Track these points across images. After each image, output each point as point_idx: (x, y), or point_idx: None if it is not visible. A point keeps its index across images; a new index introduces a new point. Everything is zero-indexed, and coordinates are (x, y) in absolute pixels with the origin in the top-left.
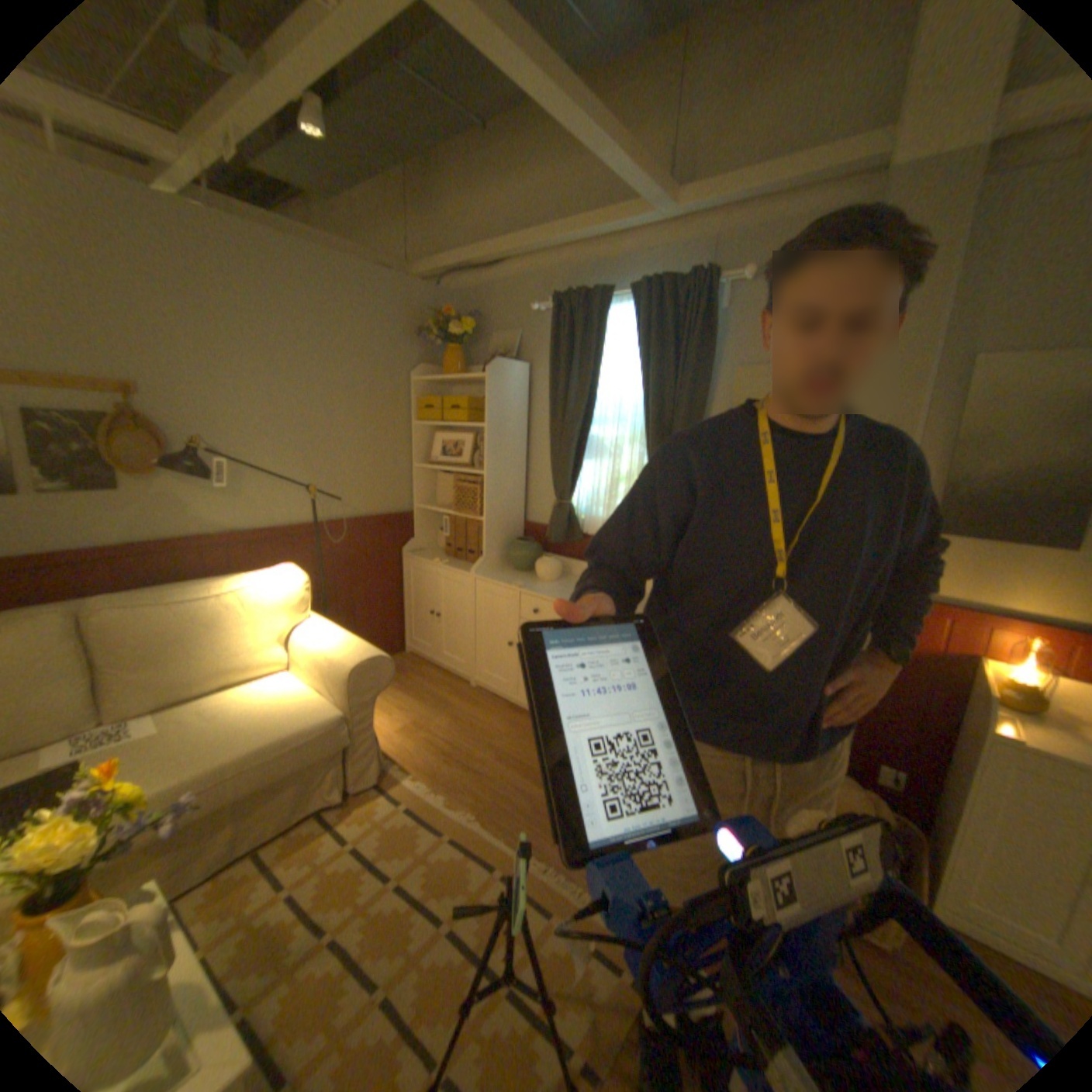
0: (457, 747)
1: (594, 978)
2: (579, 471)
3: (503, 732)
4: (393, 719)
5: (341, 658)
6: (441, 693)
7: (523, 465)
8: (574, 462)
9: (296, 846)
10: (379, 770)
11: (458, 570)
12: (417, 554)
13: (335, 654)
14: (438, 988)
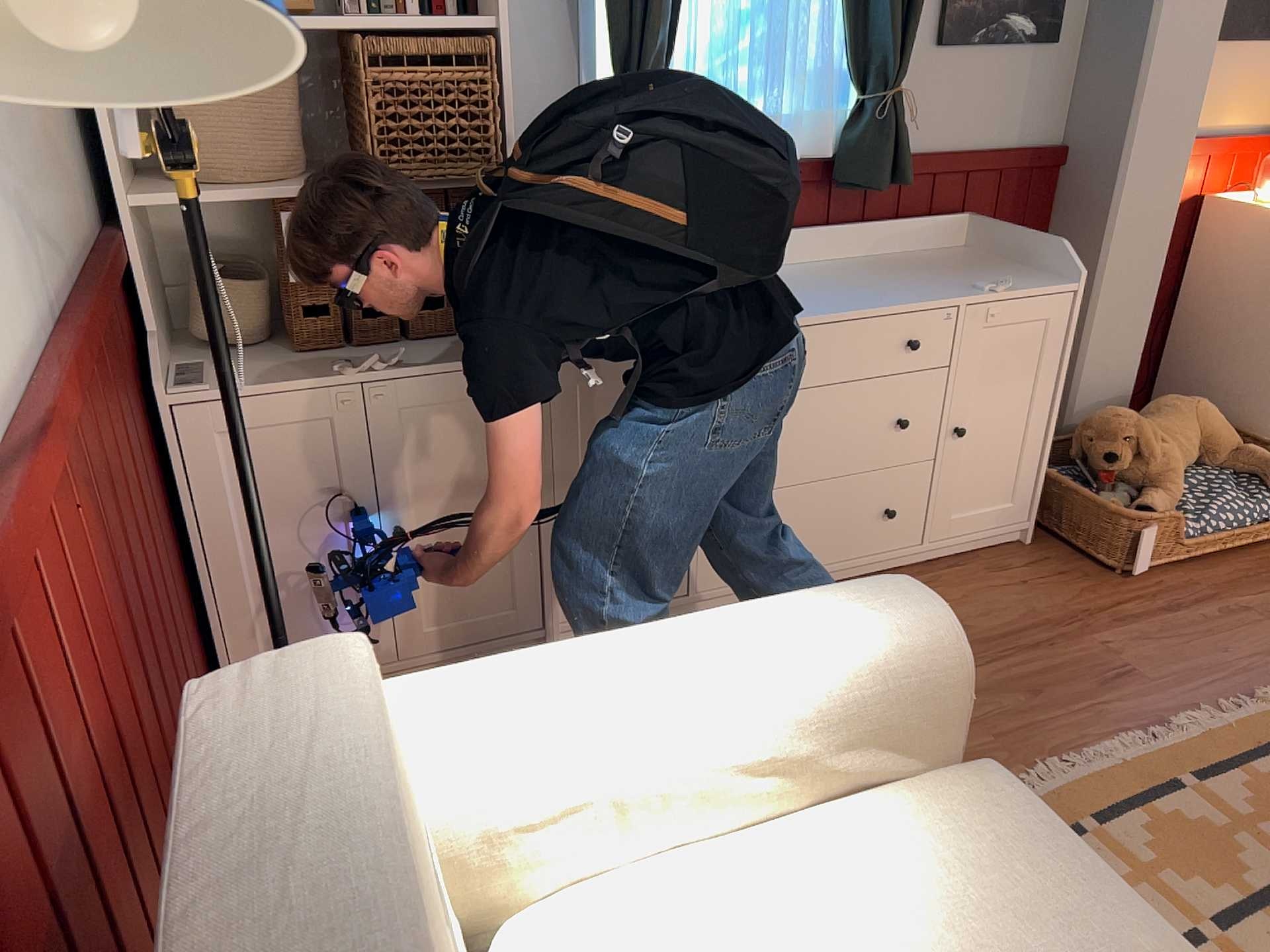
0: None
1: None
2: None
3: None
4: None
5: (879, 644)
6: None
7: None
8: None
9: None
10: None
11: (458, 360)
12: (211, 380)
13: (847, 653)
14: None
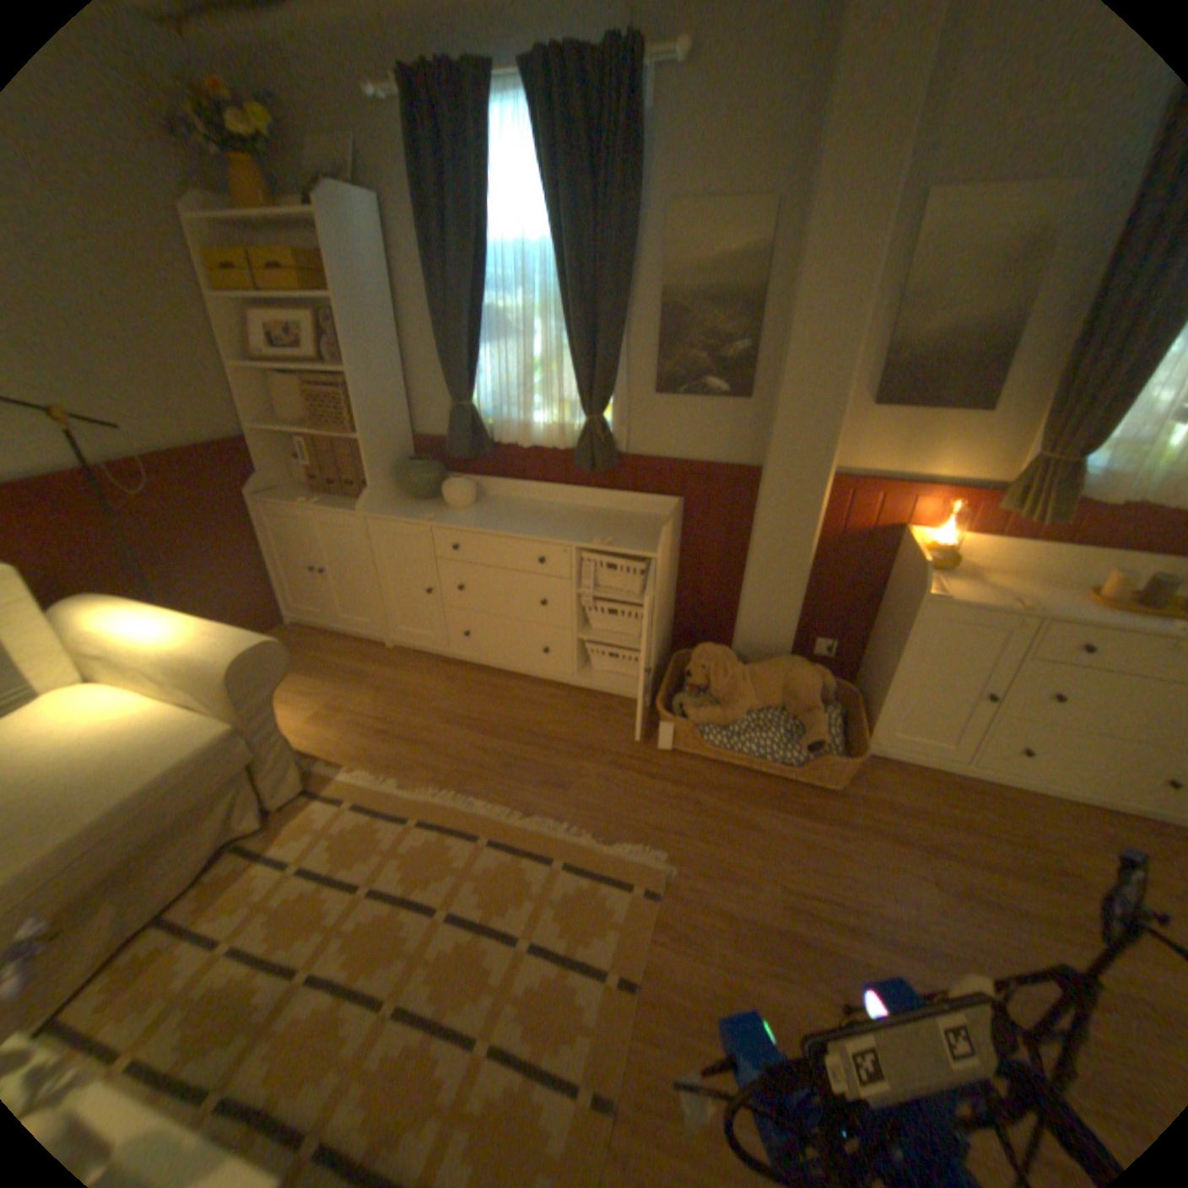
0: (392, 720)
1: (607, 901)
2: (480, 358)
3: (442, 689)
4: (298, 707)
5: (206, 654)
6: (351, 663)
7: (398, 354)
8: (471, 347)
9: (216, 887)
10: (301, 771)
11: (338, 508)
12: (270, 494)
13: (194, 651)
14: (451, 970)
